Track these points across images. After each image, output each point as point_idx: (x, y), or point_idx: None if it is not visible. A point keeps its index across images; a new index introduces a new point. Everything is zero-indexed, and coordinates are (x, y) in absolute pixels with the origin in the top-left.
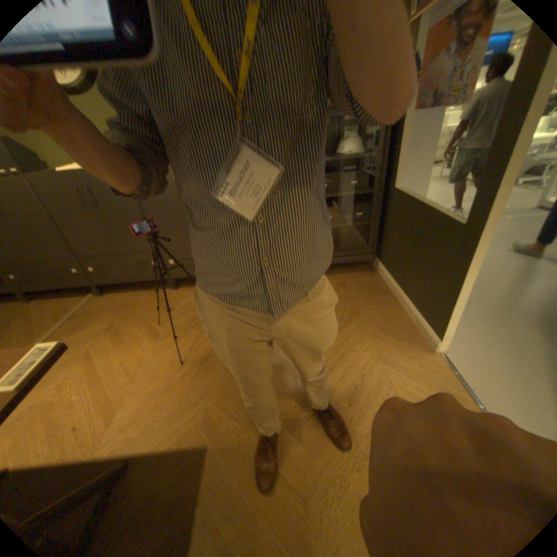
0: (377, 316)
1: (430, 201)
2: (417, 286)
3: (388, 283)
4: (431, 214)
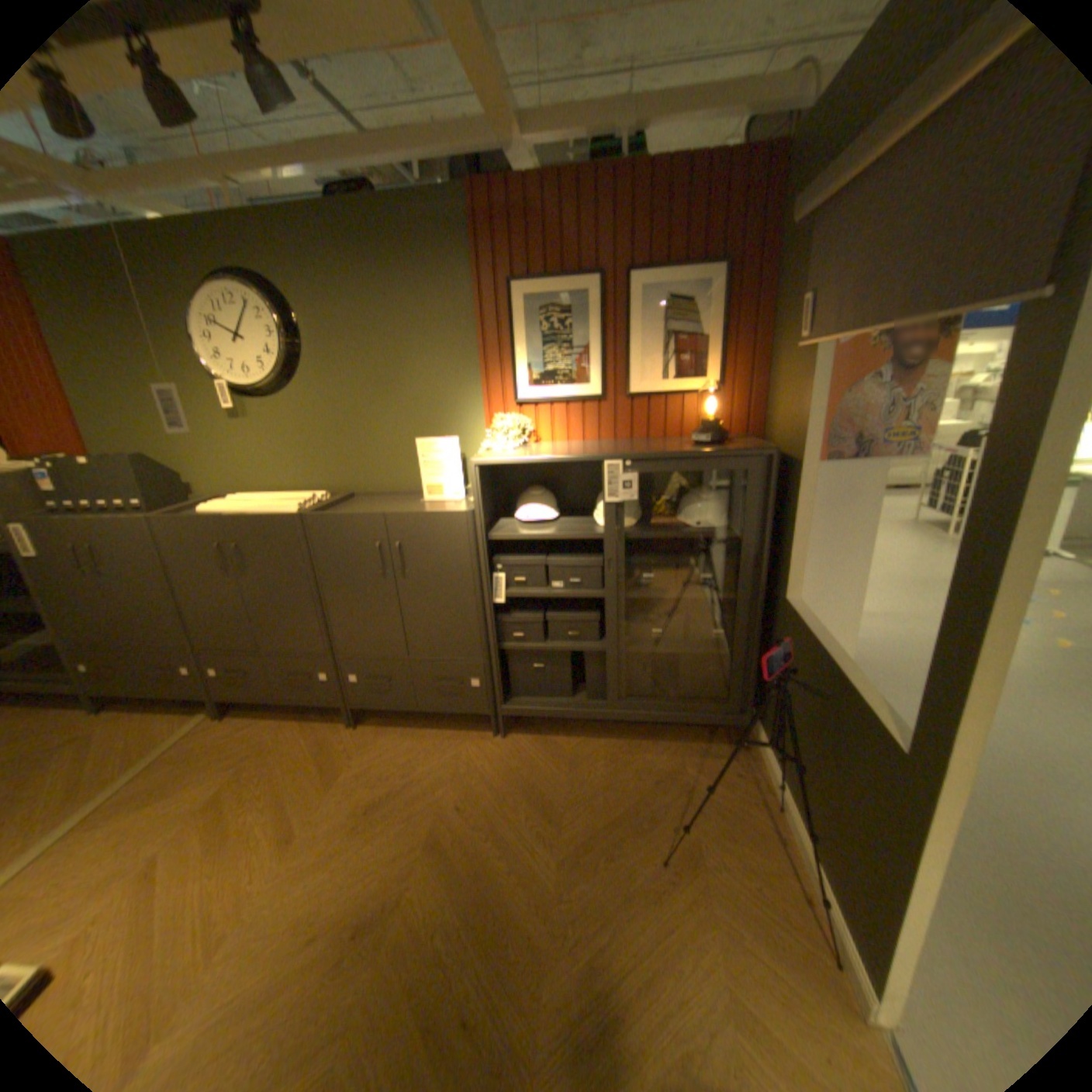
0: (739, 882)
1: (845, 663)
2: (826, 836)
3: (774, 789)
4: (845, 698)
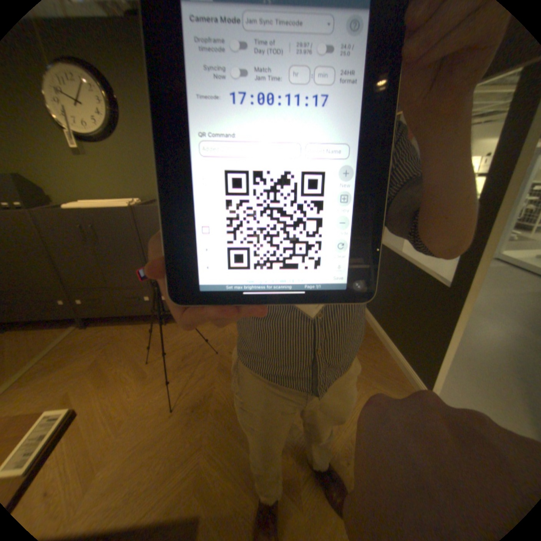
0: (366, 362)
1: (414, 259)
2: (404, 335)
3: (373, 327)
4: (416, 272)
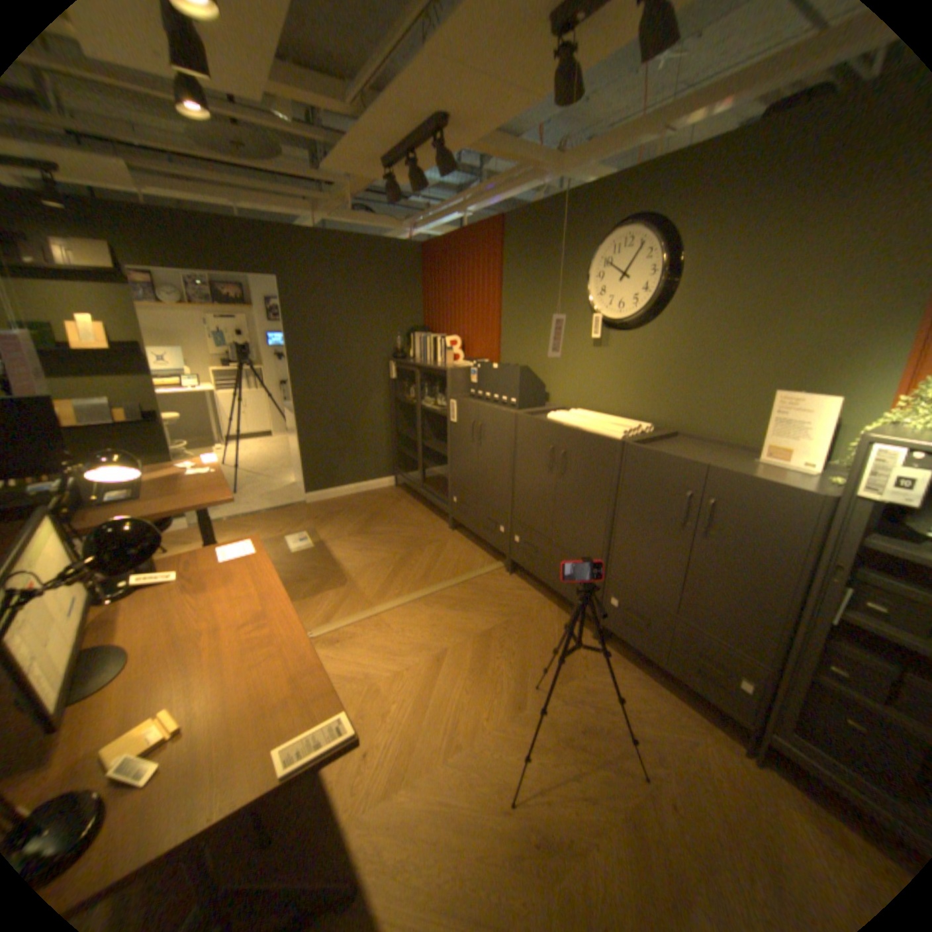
0: None
1: None
2: None
3: None
4: None
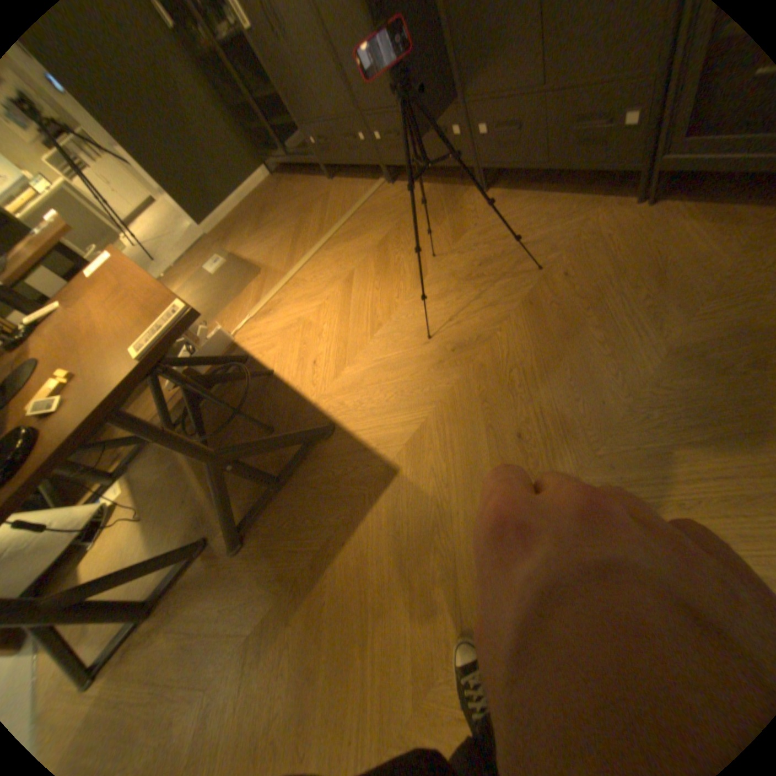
0: None
1: None
2: None
3: None
4: None
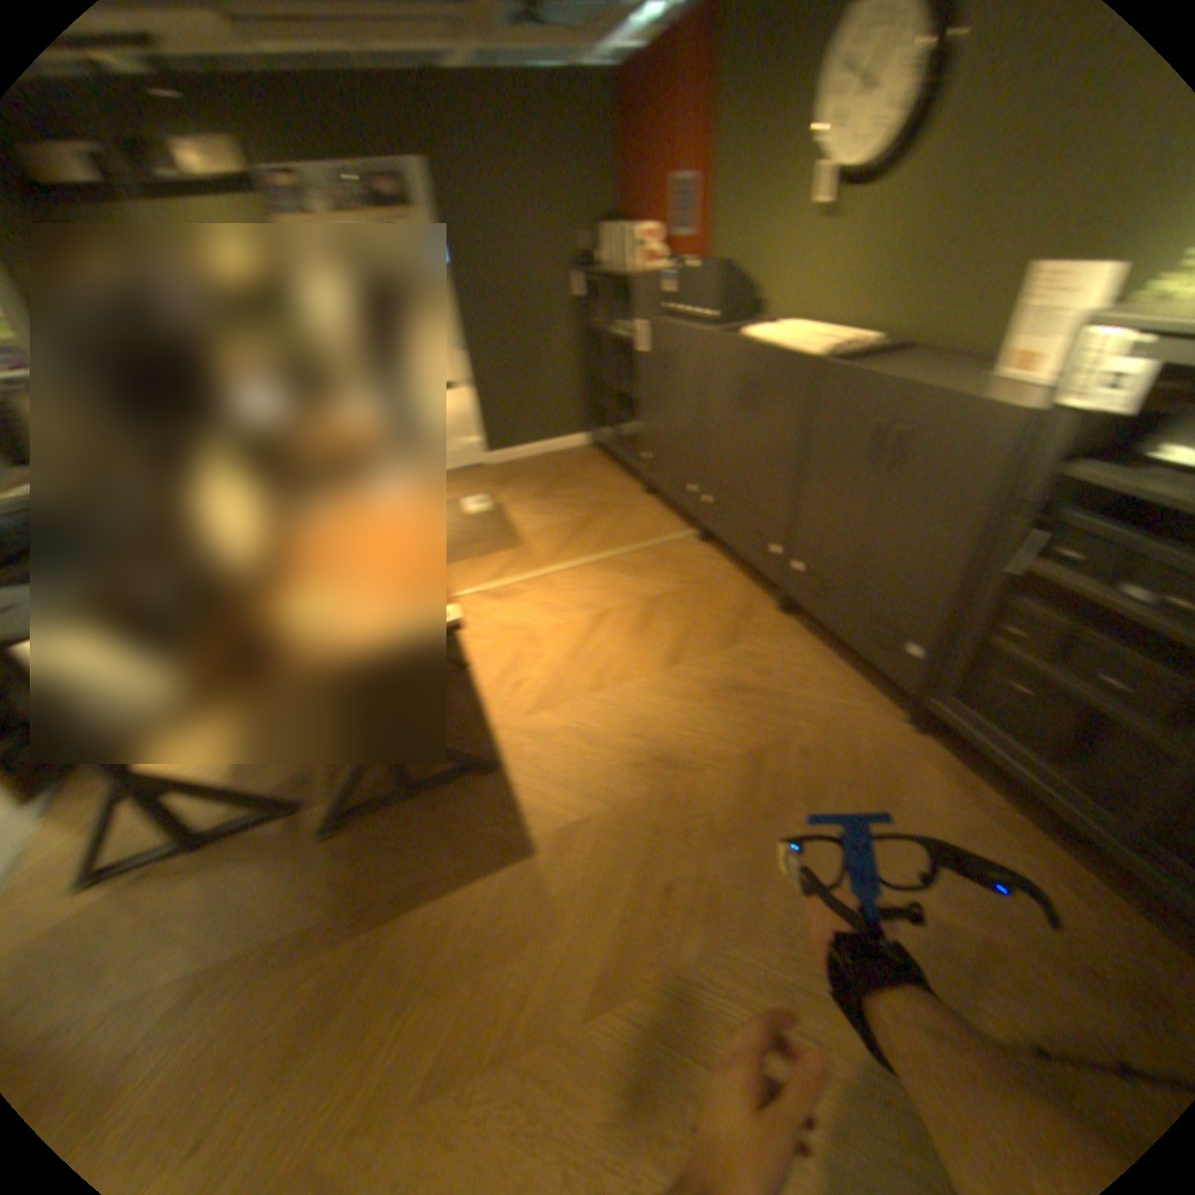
0: None
1: None
2: None
3: None
4: None
